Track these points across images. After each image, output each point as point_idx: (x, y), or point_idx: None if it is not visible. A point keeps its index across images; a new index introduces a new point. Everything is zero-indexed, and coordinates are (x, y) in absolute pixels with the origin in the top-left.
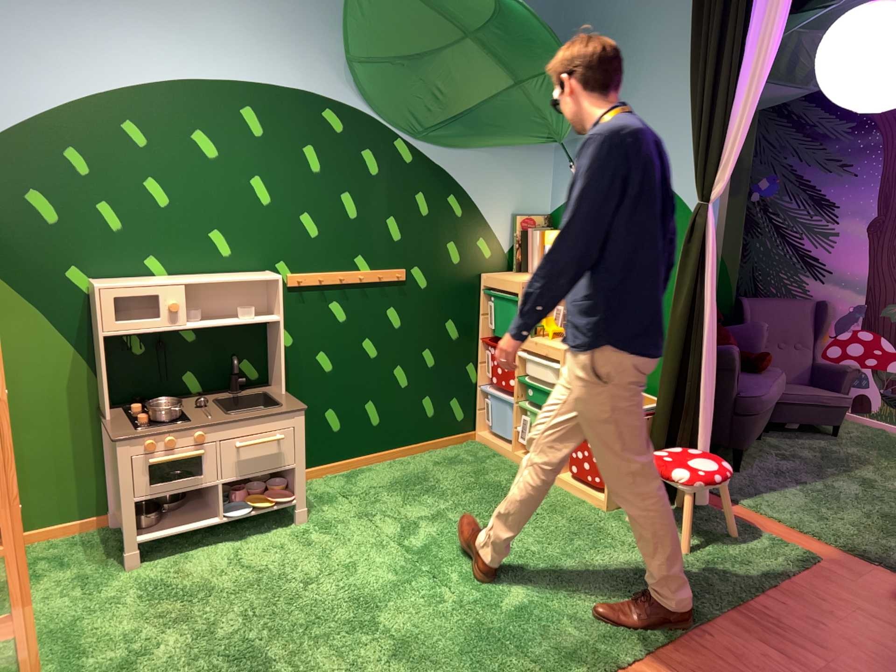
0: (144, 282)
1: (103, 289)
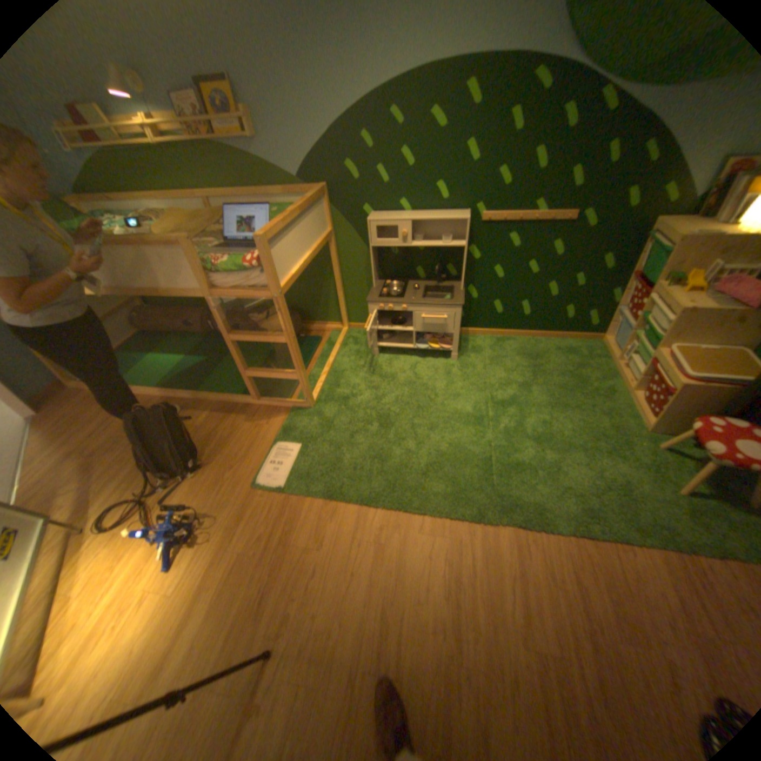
0: (392, 217)
1: (370, 222)
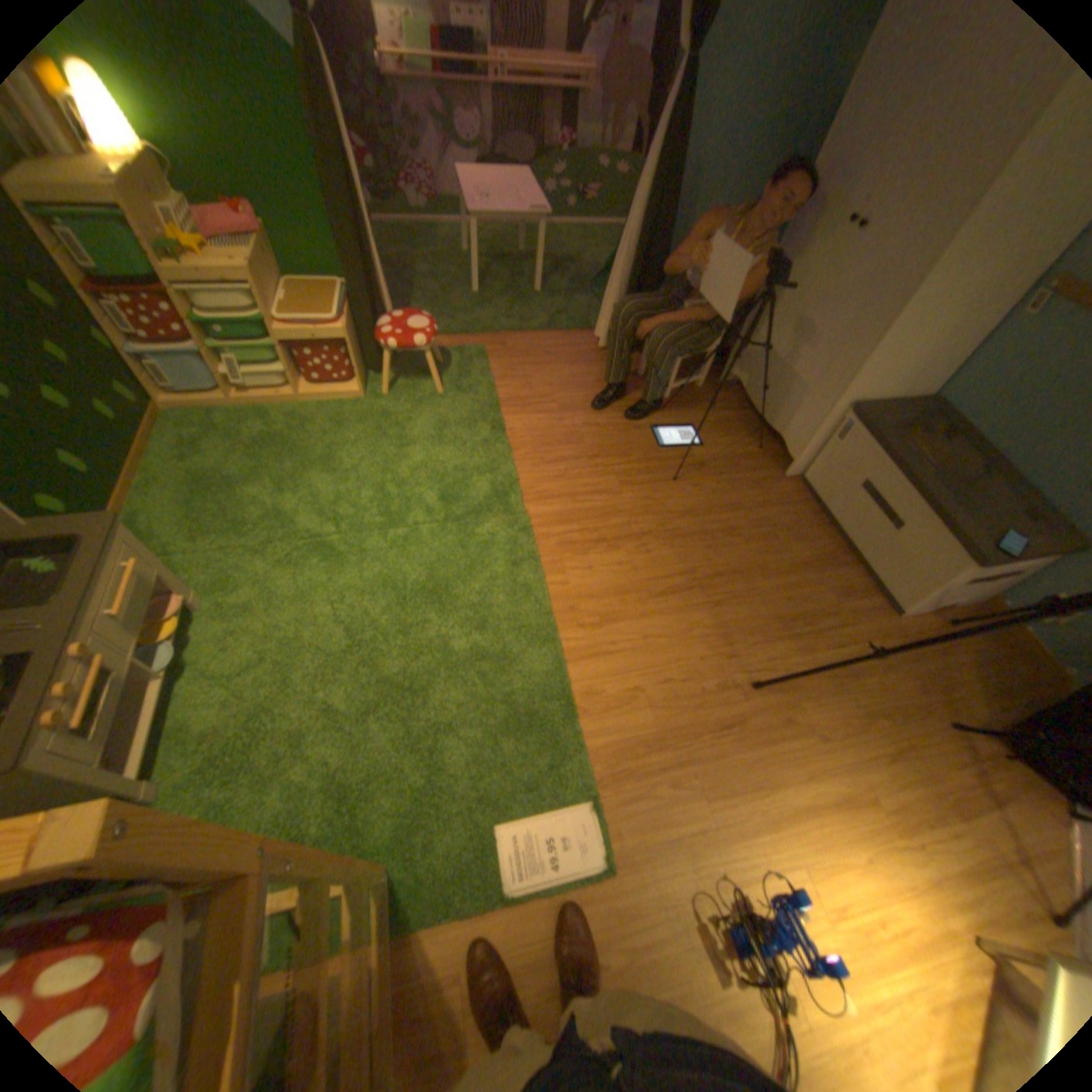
0: None
1: None
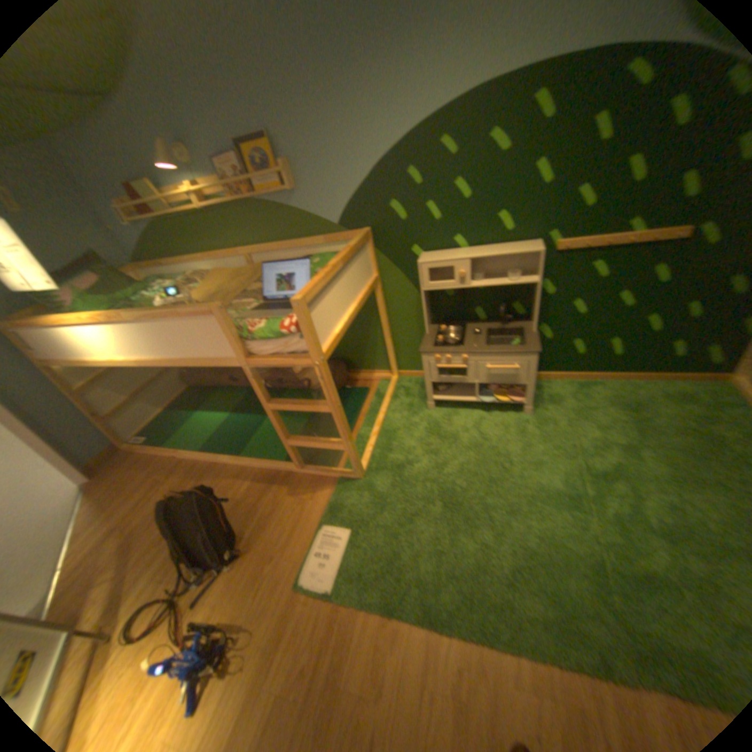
0: (446, 256)
1: (420, 264)
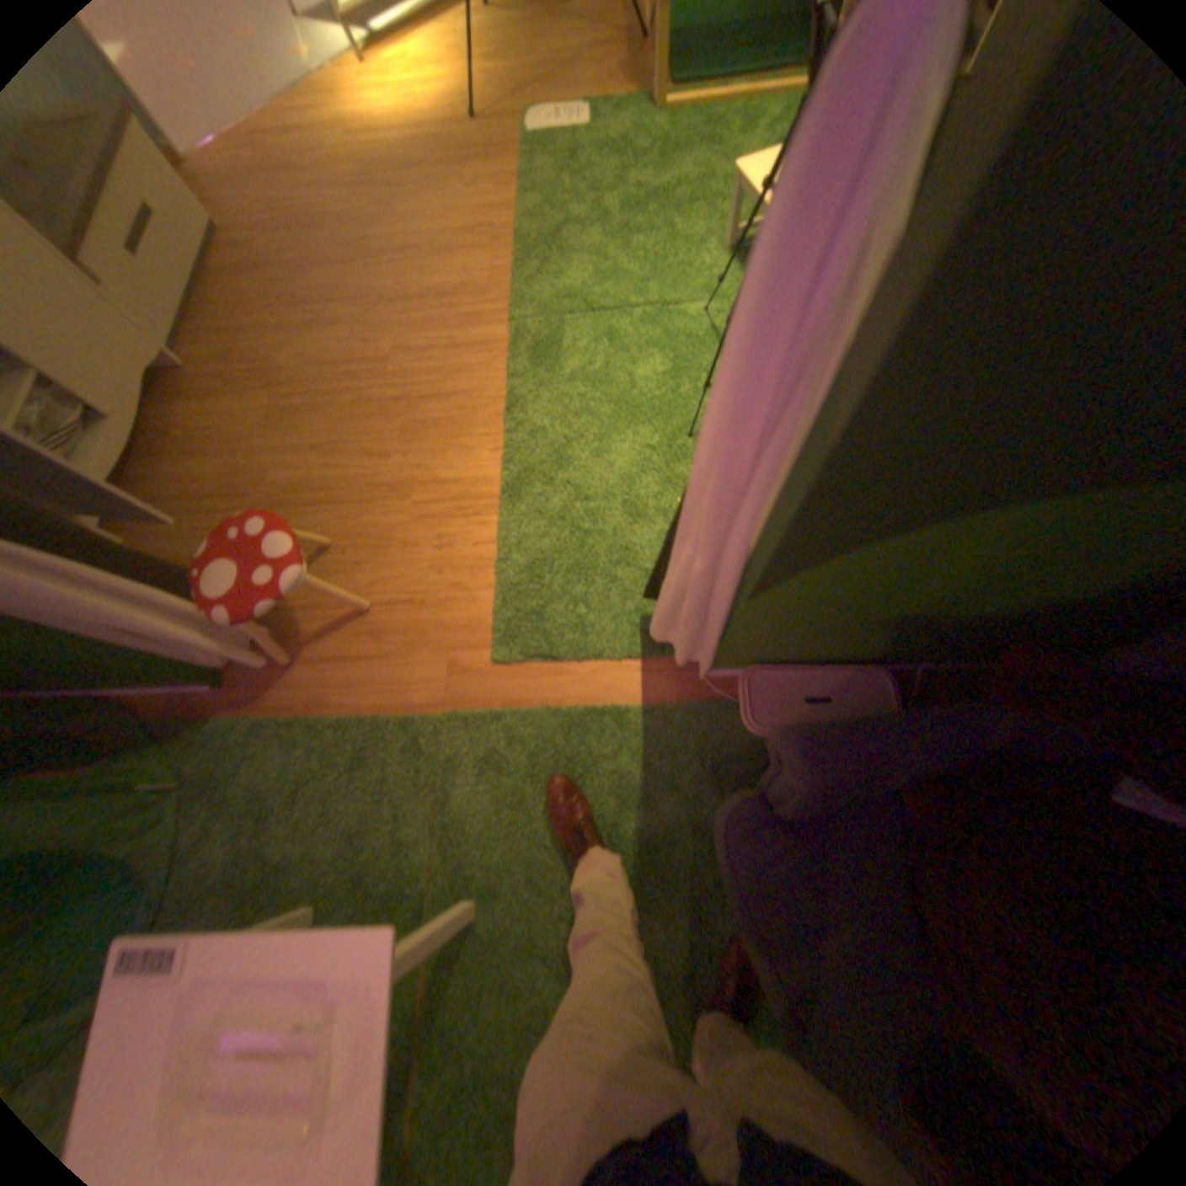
0: None
1: None
